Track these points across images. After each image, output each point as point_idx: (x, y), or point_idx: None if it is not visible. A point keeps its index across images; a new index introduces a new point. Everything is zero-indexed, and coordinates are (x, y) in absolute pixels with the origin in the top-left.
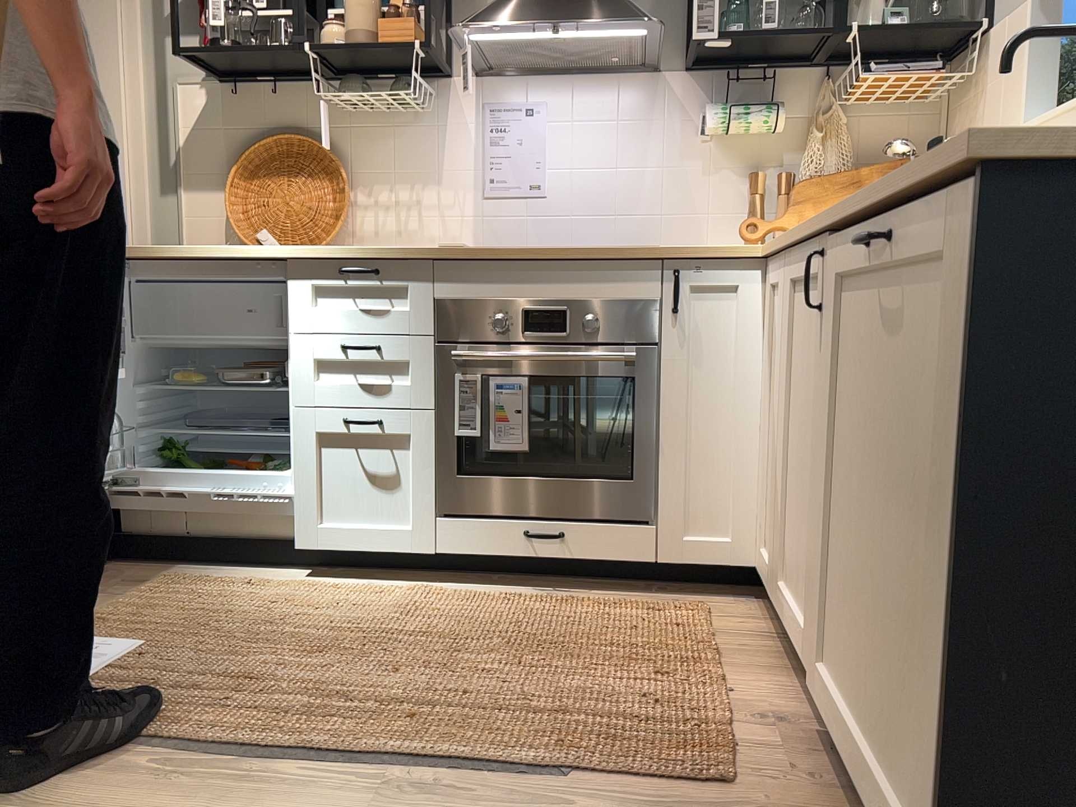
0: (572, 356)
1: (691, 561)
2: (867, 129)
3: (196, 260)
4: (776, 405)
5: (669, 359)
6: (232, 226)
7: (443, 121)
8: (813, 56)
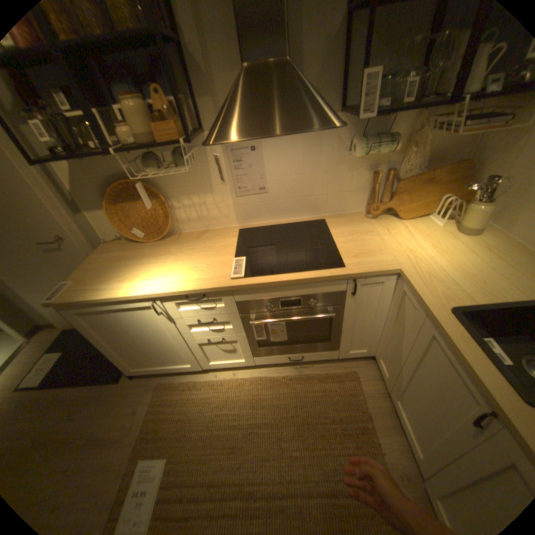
0: (304, 318)
1: (349, 357)
2: (441, 136)
3: (112, 299)
4: (397, 333)
5: (347, 308)
6: (118, 231)
7: (206, 159)
8: (425, 99)
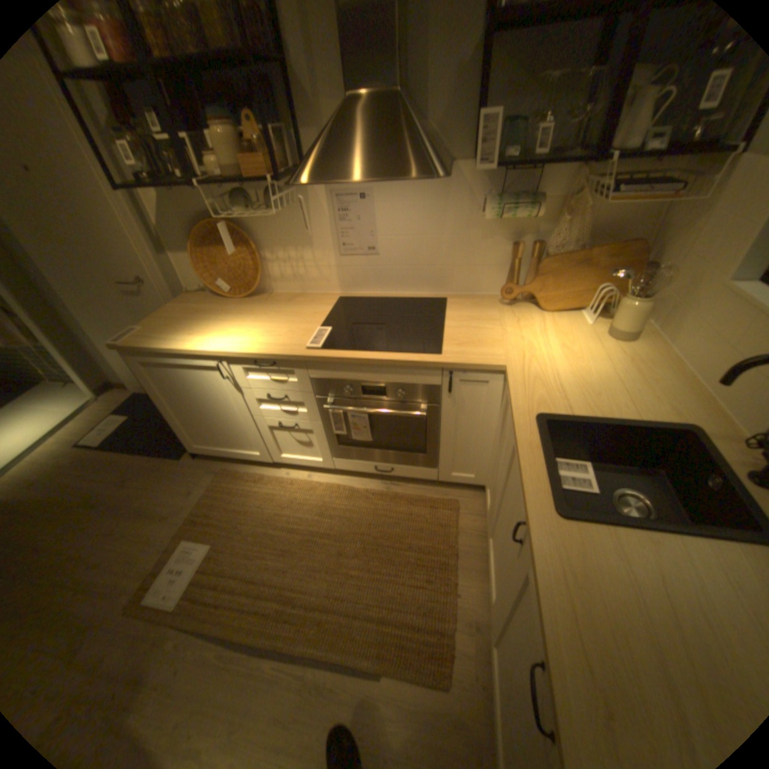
0: (388, 412)
1: (452, 481)
2: (610, 203)
3: (176, 352)
4: (500, 451)
5: (444, 410)
6: (200, 279)
7: (306, 203)
8: (580, 151)
